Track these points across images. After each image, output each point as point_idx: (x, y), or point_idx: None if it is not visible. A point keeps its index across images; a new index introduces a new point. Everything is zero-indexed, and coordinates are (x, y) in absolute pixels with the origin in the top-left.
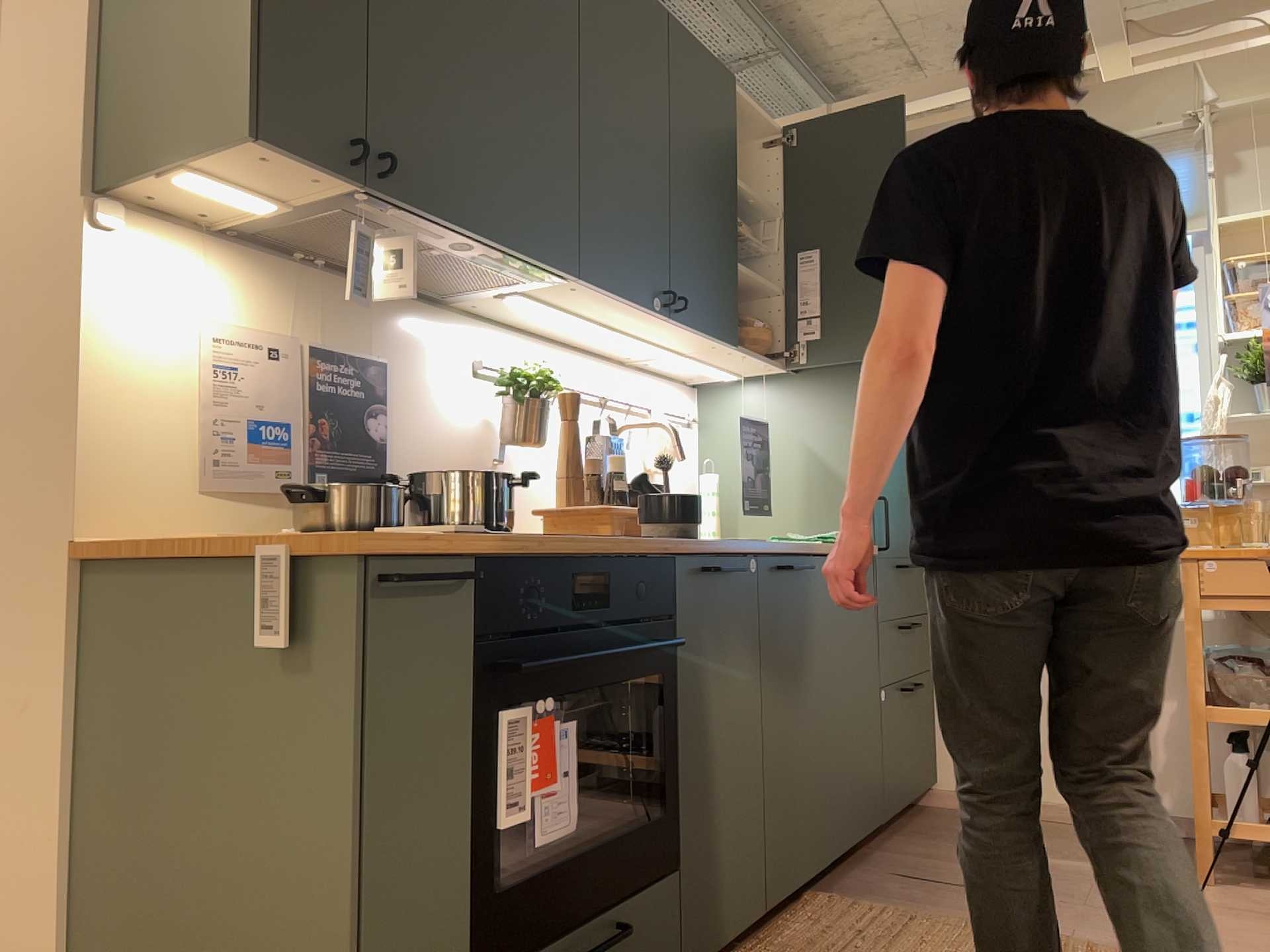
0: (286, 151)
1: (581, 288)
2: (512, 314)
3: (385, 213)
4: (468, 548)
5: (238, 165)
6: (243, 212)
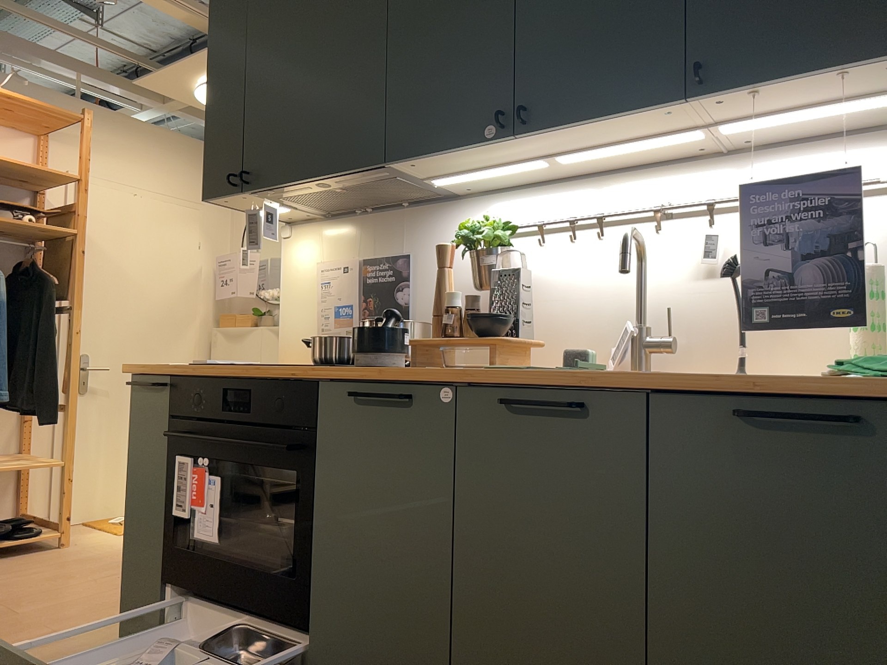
0: (217, 197)
1: (416, 162)
2: (504, 180)
3: (275, 194)
4: (173, 371)
5: (237, 205)
6: (296, 211)
